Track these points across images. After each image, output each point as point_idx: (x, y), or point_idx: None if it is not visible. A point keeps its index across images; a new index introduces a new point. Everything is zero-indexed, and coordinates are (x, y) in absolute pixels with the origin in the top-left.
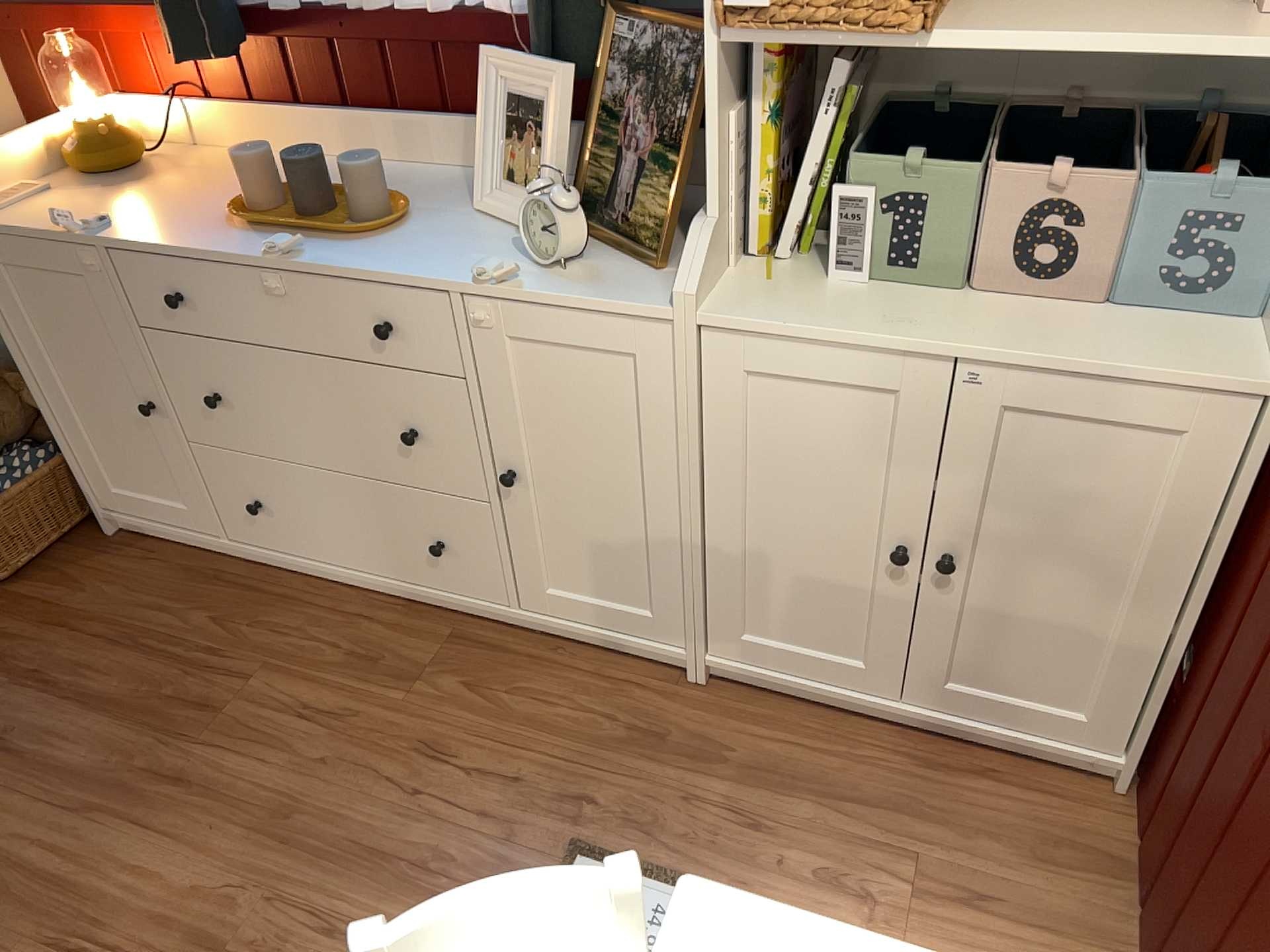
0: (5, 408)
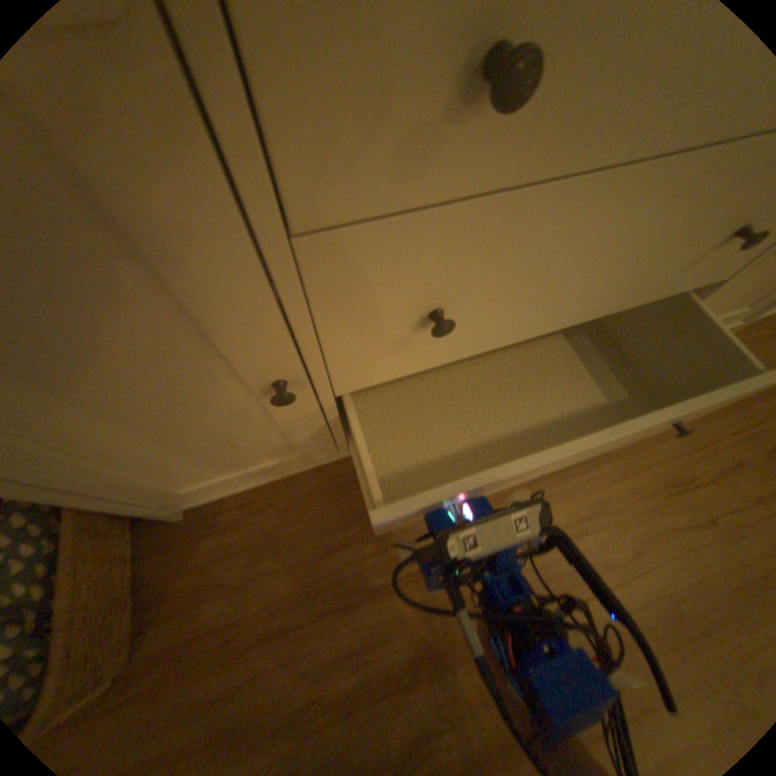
0: None
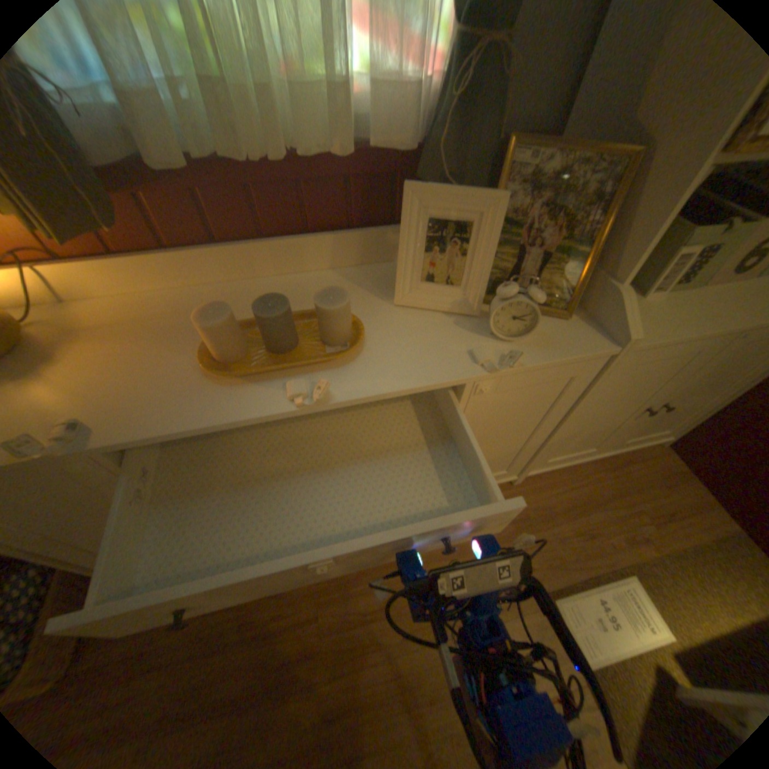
0: None
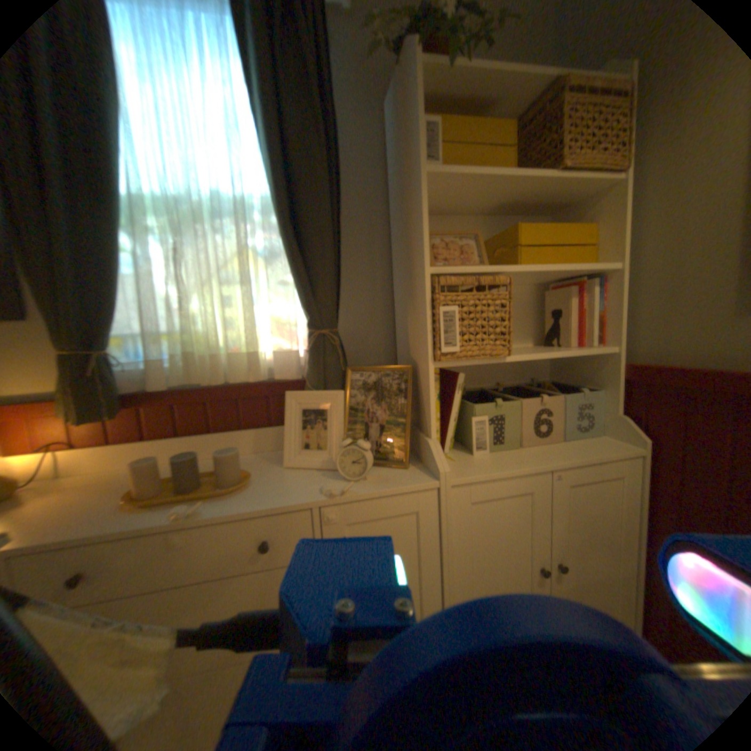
0: None
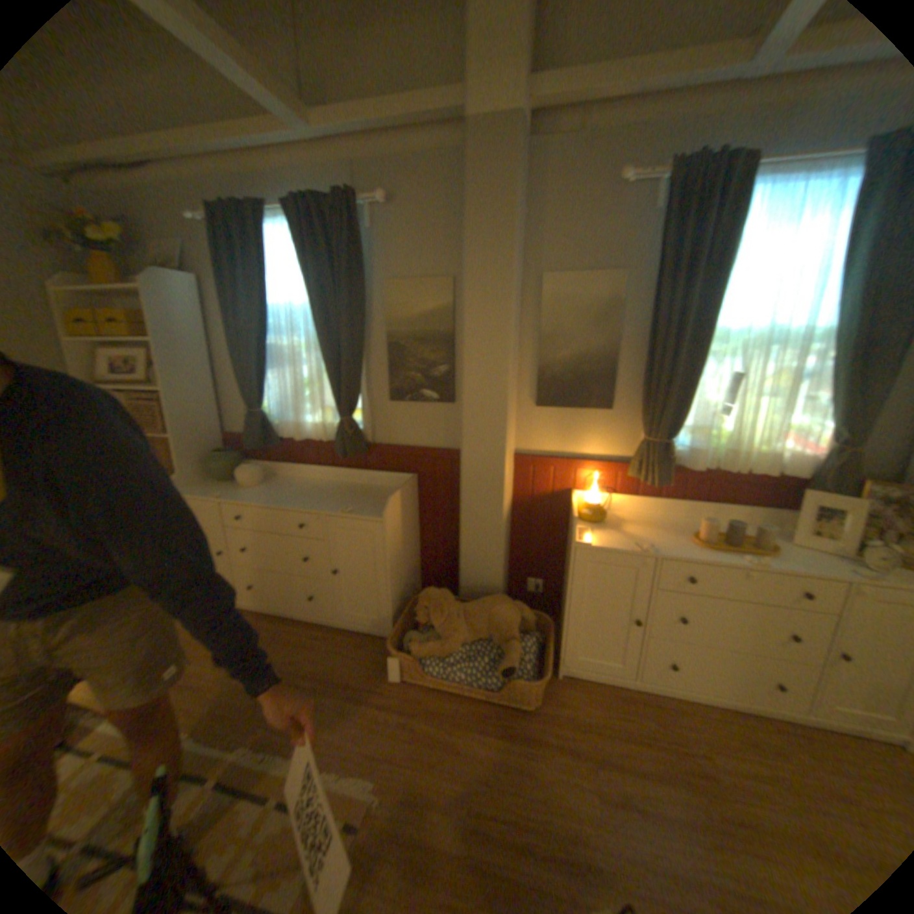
0: (514, 618)
